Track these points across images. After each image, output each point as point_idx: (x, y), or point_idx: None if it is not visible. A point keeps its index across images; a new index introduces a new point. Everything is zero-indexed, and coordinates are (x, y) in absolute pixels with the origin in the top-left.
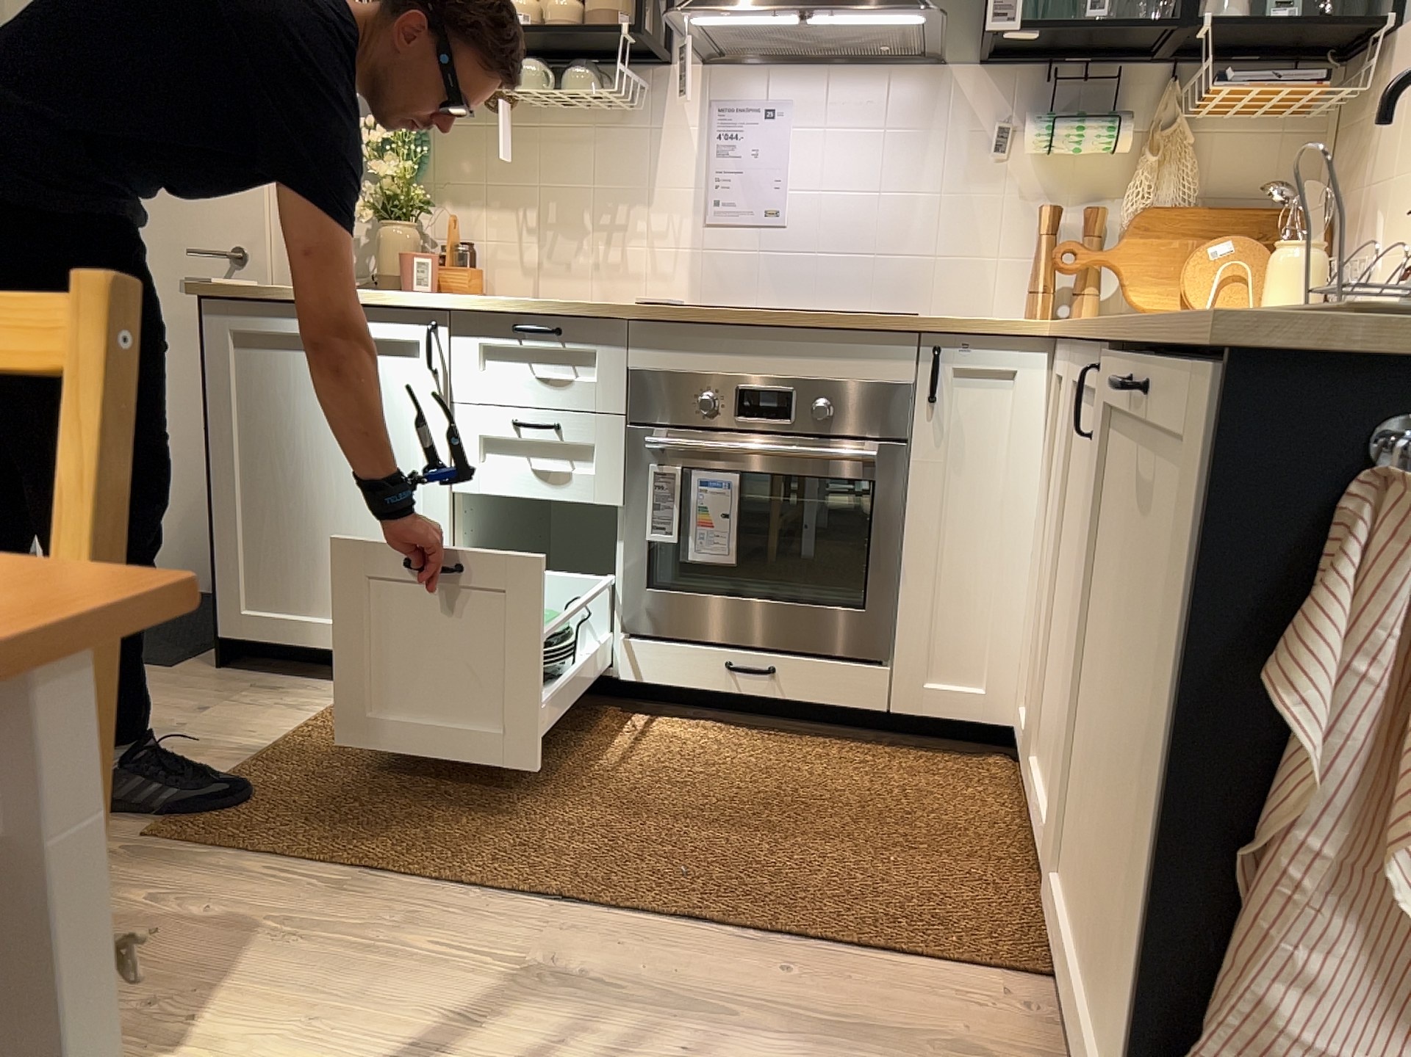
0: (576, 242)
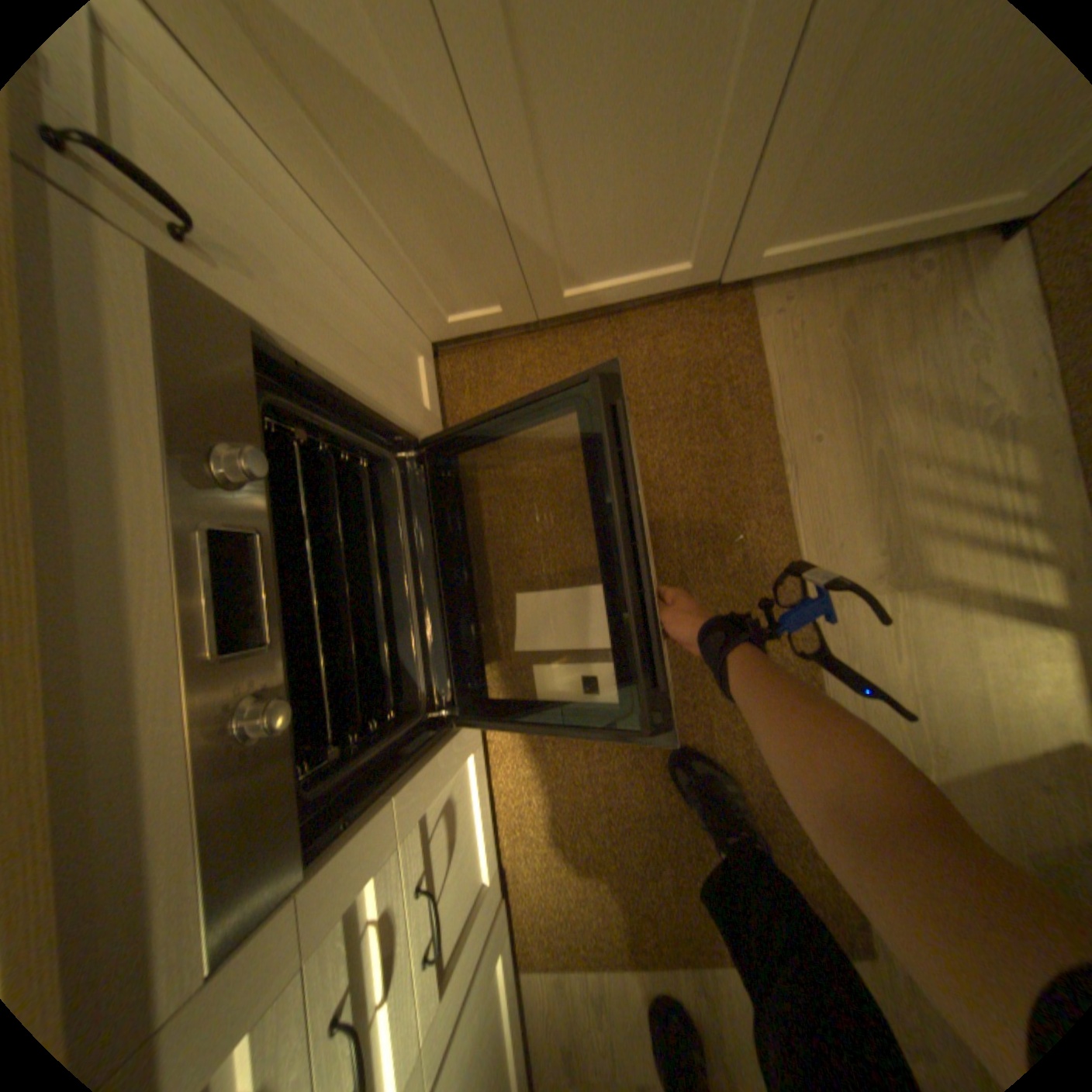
0: None
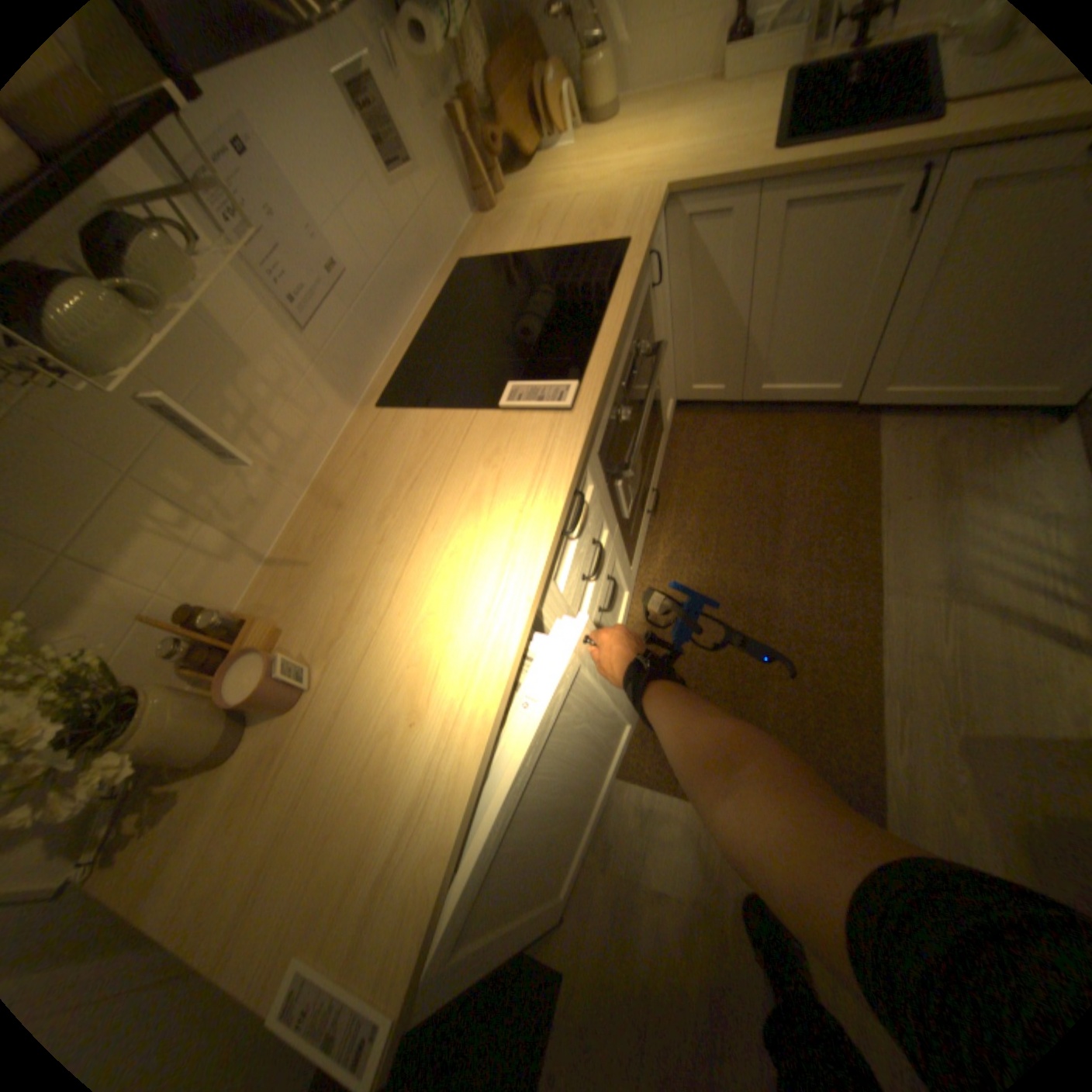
0: (227, 474)
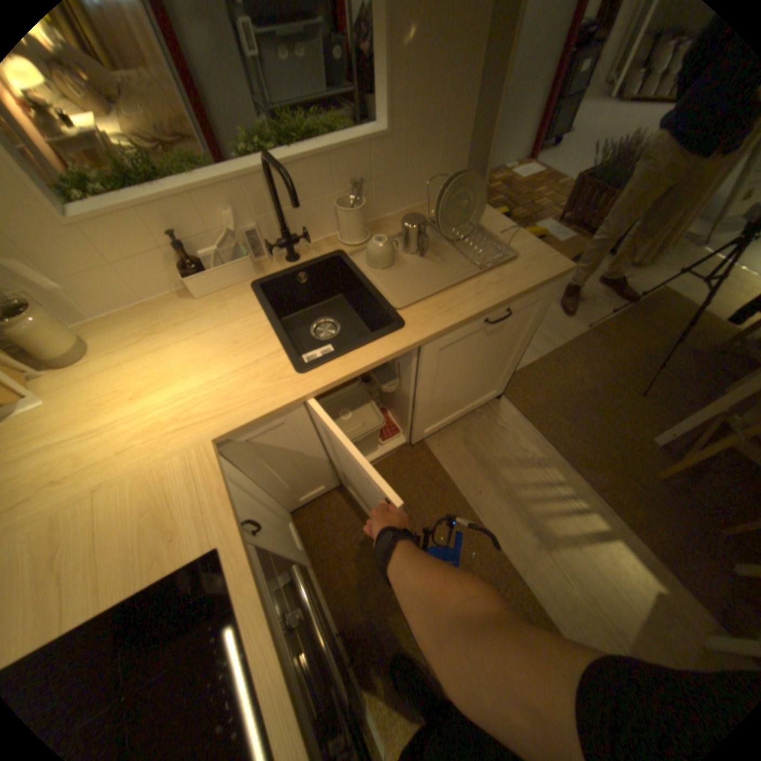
0: None
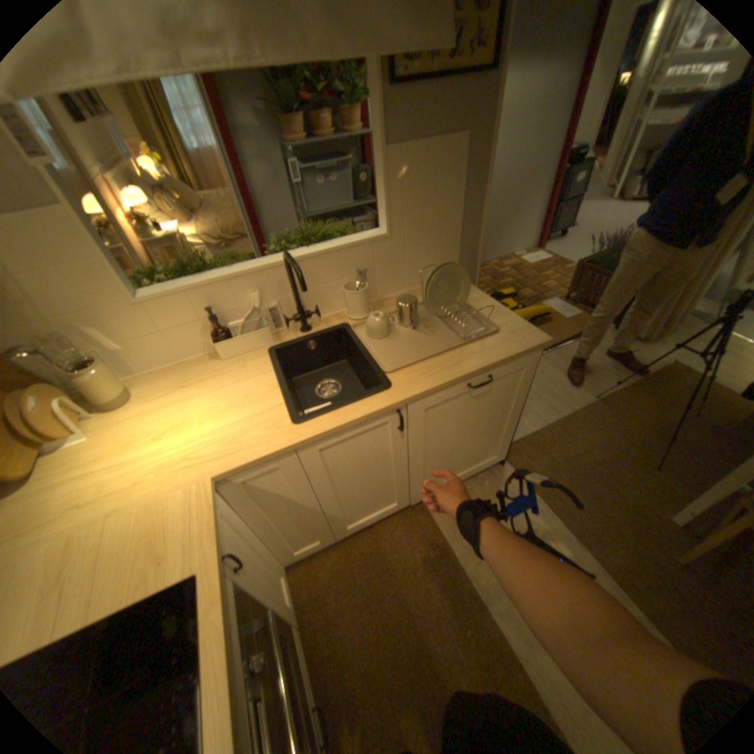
0: None
